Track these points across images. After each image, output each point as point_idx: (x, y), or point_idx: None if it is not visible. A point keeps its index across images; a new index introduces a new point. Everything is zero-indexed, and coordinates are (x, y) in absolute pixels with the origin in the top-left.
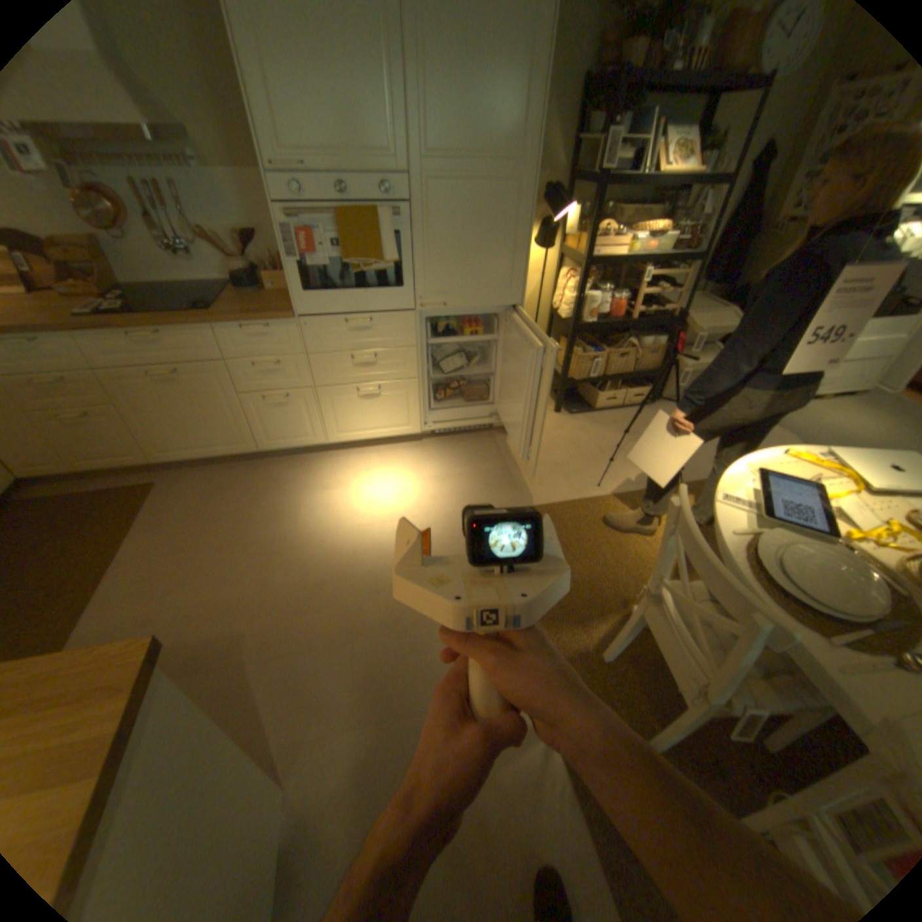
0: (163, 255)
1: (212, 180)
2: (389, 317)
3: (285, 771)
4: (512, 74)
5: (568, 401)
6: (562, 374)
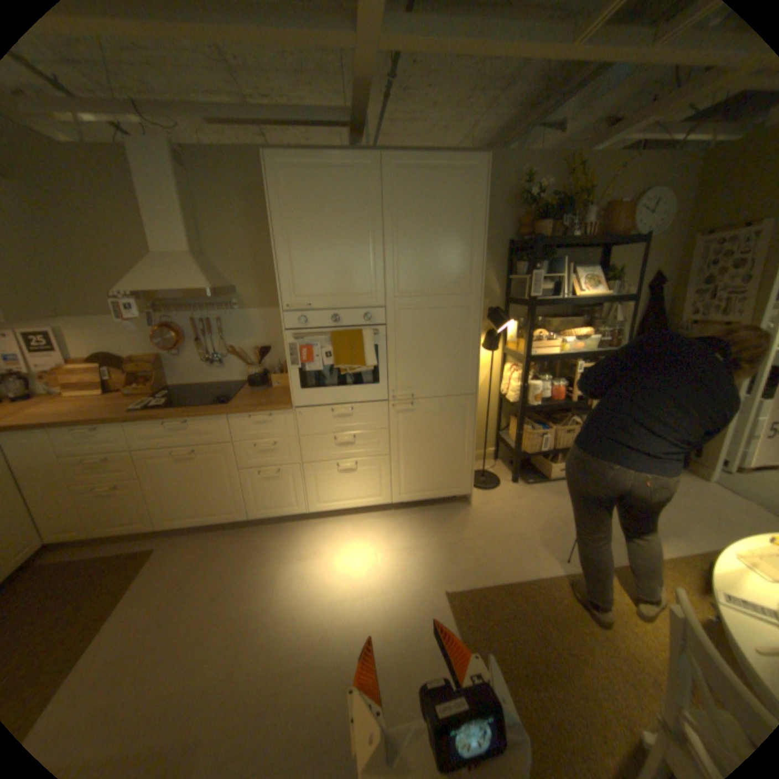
0: (203, 365)
1: (247, 316)
2: (367, 406)
3: None
4: (458, 245)
5: (524, 472)
6: (516, 448)
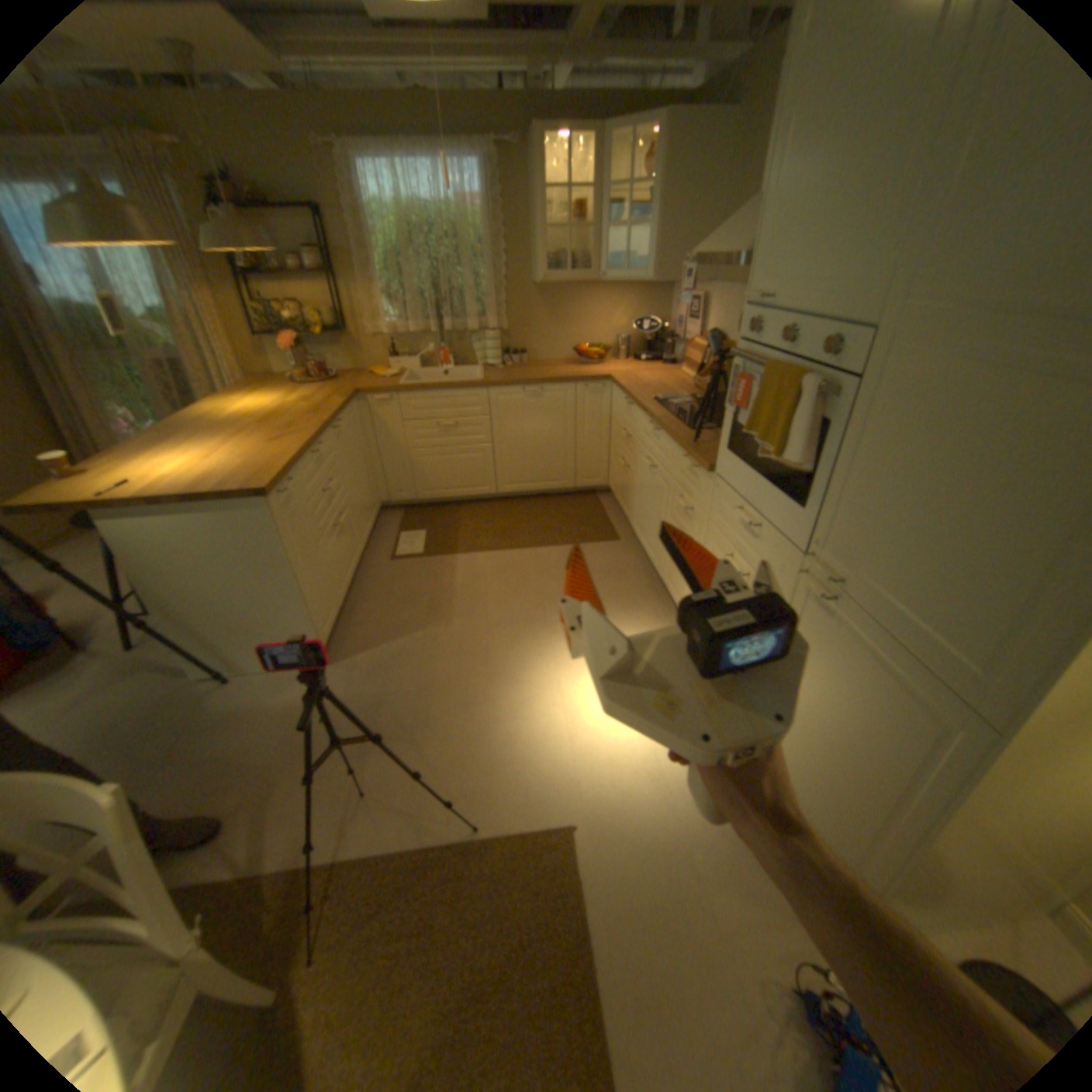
0: None
1: None
2: (776, 541)
3: (339, 666)
4: None
5: None
6: None
